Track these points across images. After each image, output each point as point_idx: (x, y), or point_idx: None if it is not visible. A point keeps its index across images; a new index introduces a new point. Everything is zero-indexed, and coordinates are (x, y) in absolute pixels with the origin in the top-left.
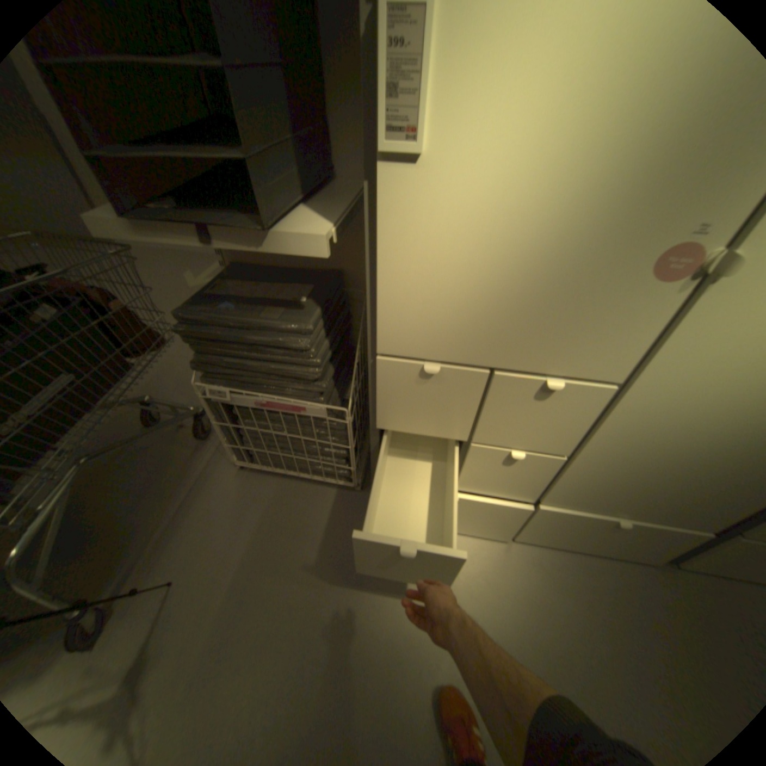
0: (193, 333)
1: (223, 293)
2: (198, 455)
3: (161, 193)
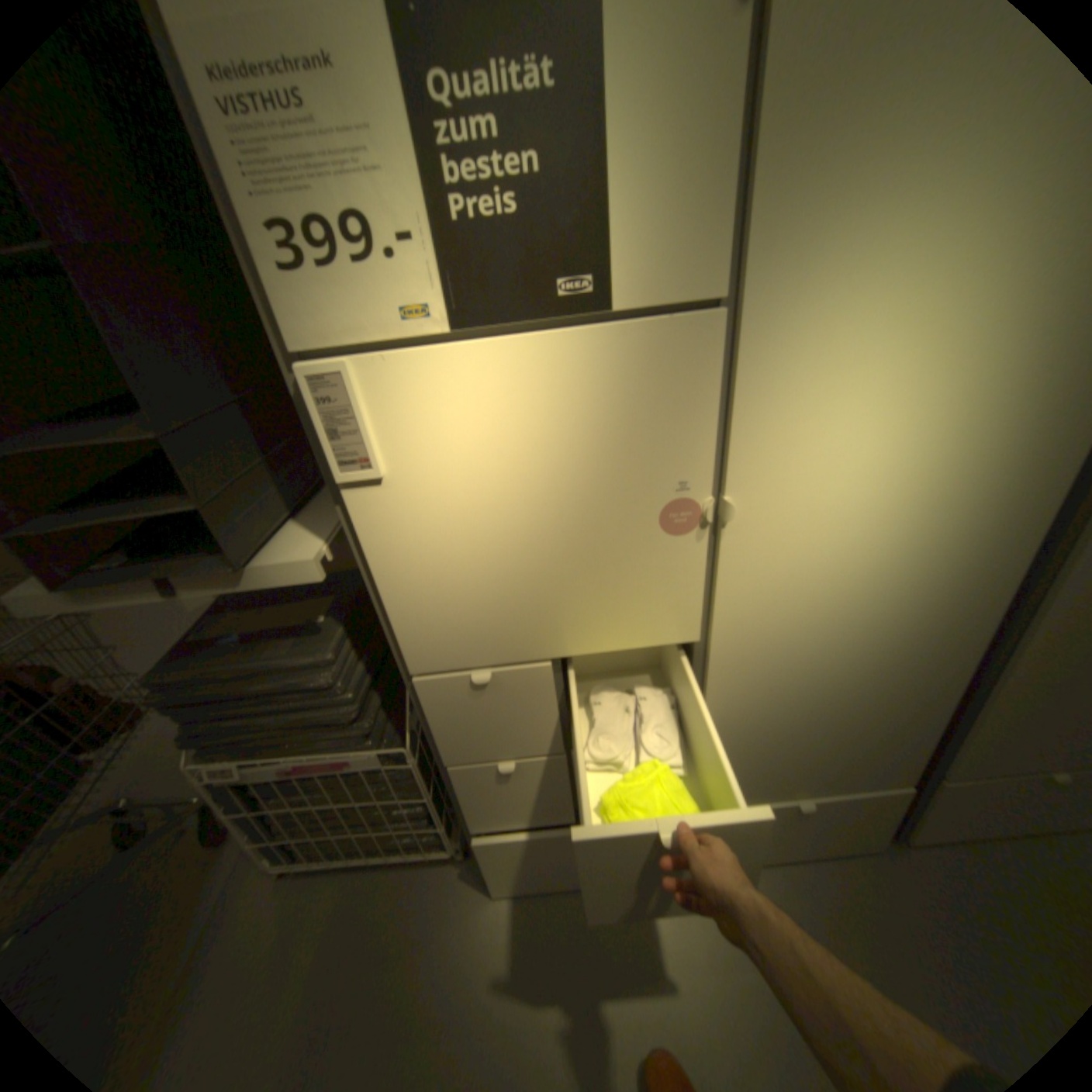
0: (172, 699)
1: (213, 633)
2: (210, 874)
3: (110, 544)
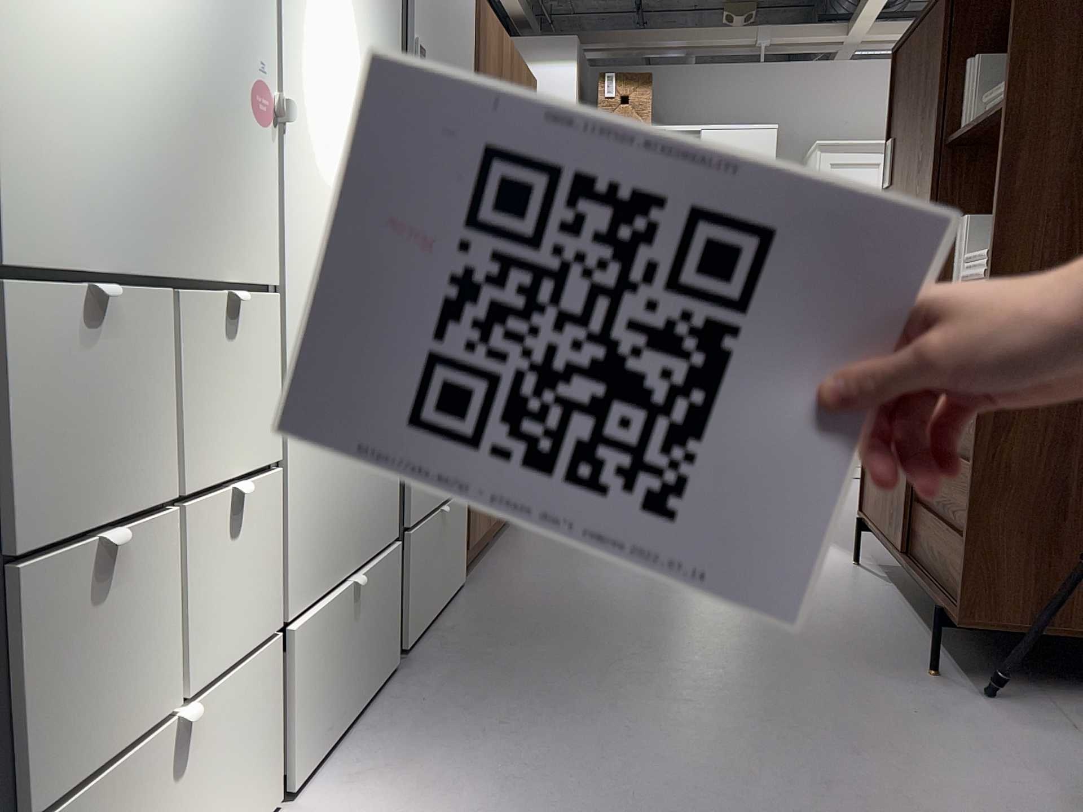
0: None
1: None
2: None
3: None
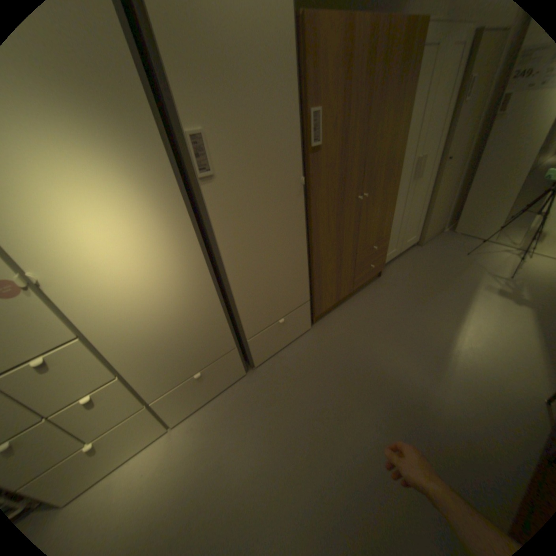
0: None
1: None
2: None
3: None
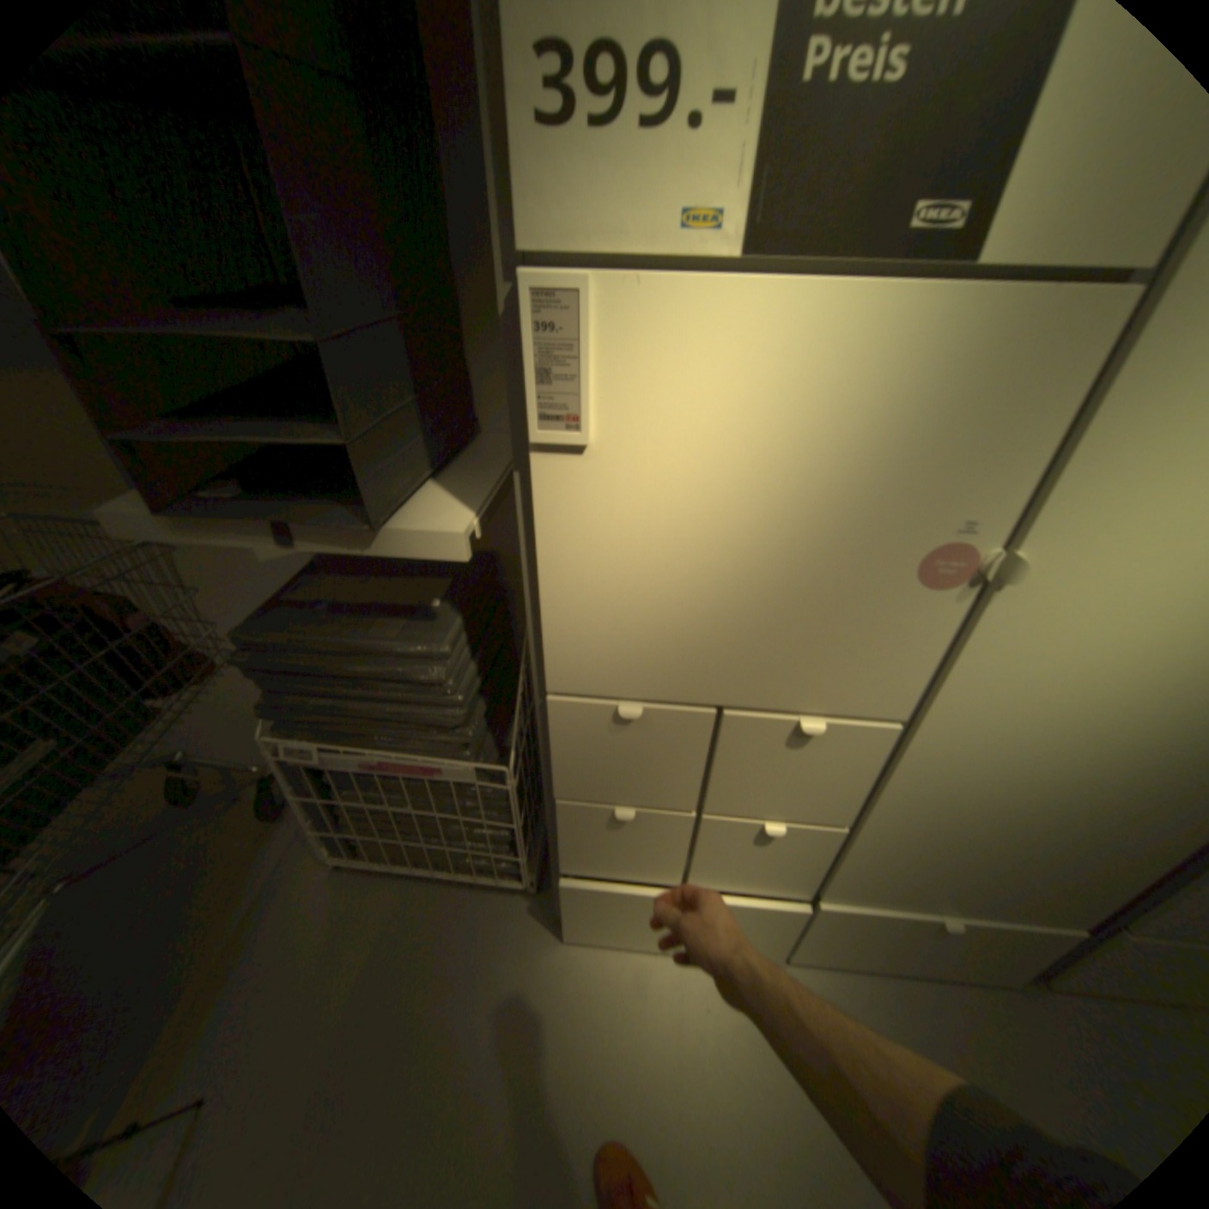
0: (260, 664)
1: (310, 597)
2: (262, 851)
3: (218, 472)
